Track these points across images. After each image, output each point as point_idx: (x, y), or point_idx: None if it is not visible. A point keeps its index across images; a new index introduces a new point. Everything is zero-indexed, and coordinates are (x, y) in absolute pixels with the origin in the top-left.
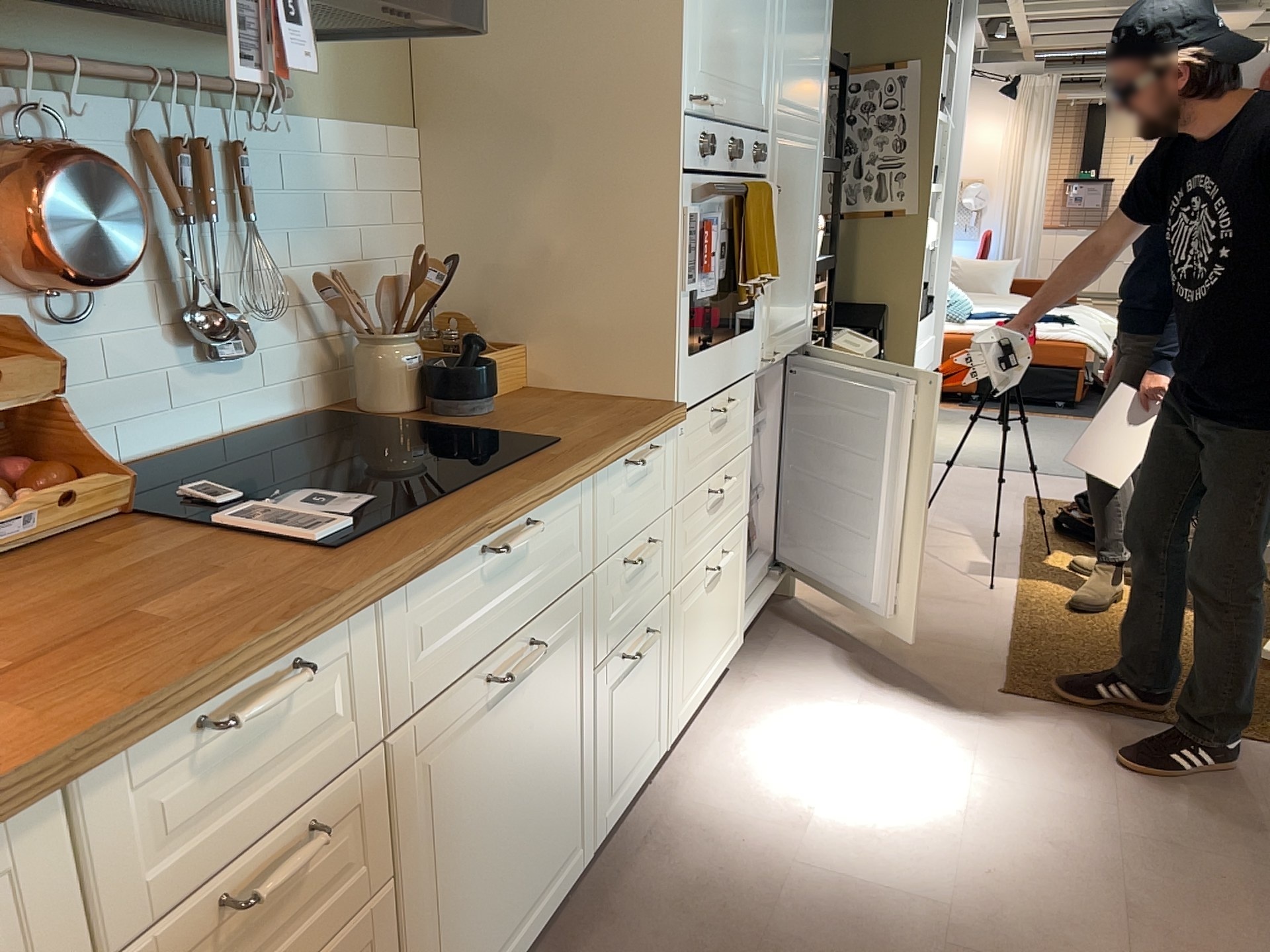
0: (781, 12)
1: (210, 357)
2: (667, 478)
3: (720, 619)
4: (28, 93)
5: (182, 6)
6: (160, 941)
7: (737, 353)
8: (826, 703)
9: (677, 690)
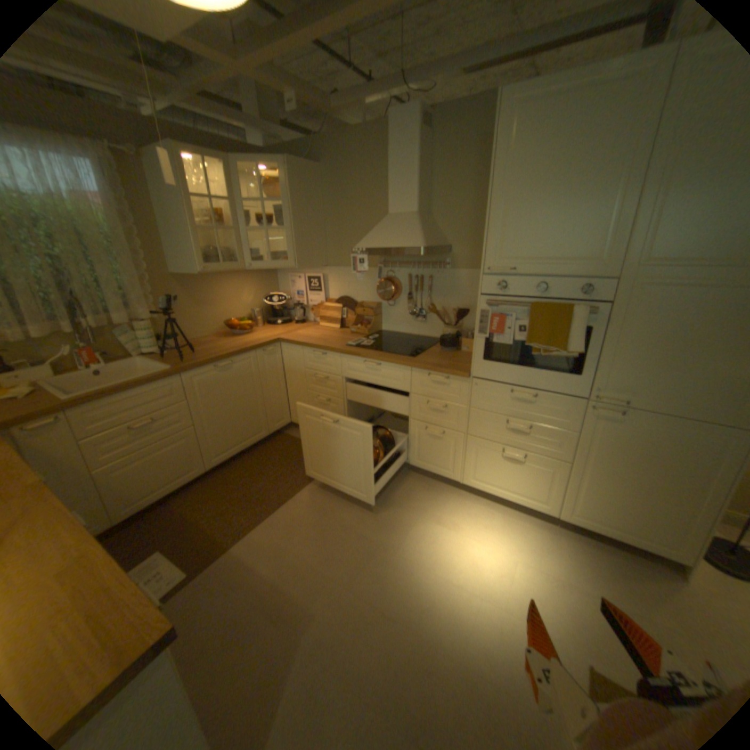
0: (645, 205)
1: (418, 319)
2: (462, 394)
3: (521, 482)
4: (391, 269)
5: (411, 251)
6: (311, 372)
7: (546, 378)
8: (537, 559)
9: (471, 471)
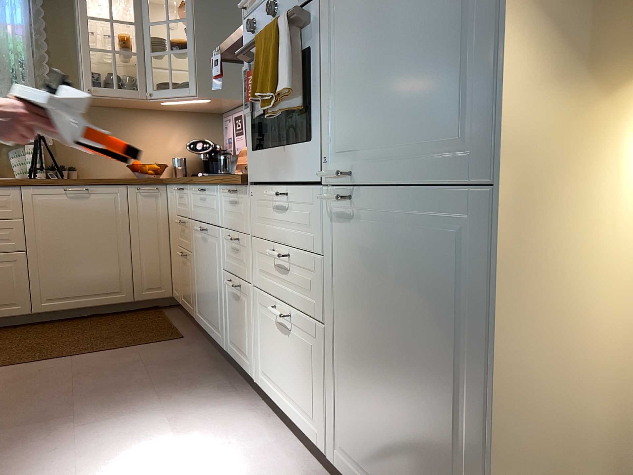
0: None
1: None
2: (246, 215)
3: (294, 375)
4: None
5: None
6: (178, 218)
7: (292, 159)
8: None
9: (260, 359)
